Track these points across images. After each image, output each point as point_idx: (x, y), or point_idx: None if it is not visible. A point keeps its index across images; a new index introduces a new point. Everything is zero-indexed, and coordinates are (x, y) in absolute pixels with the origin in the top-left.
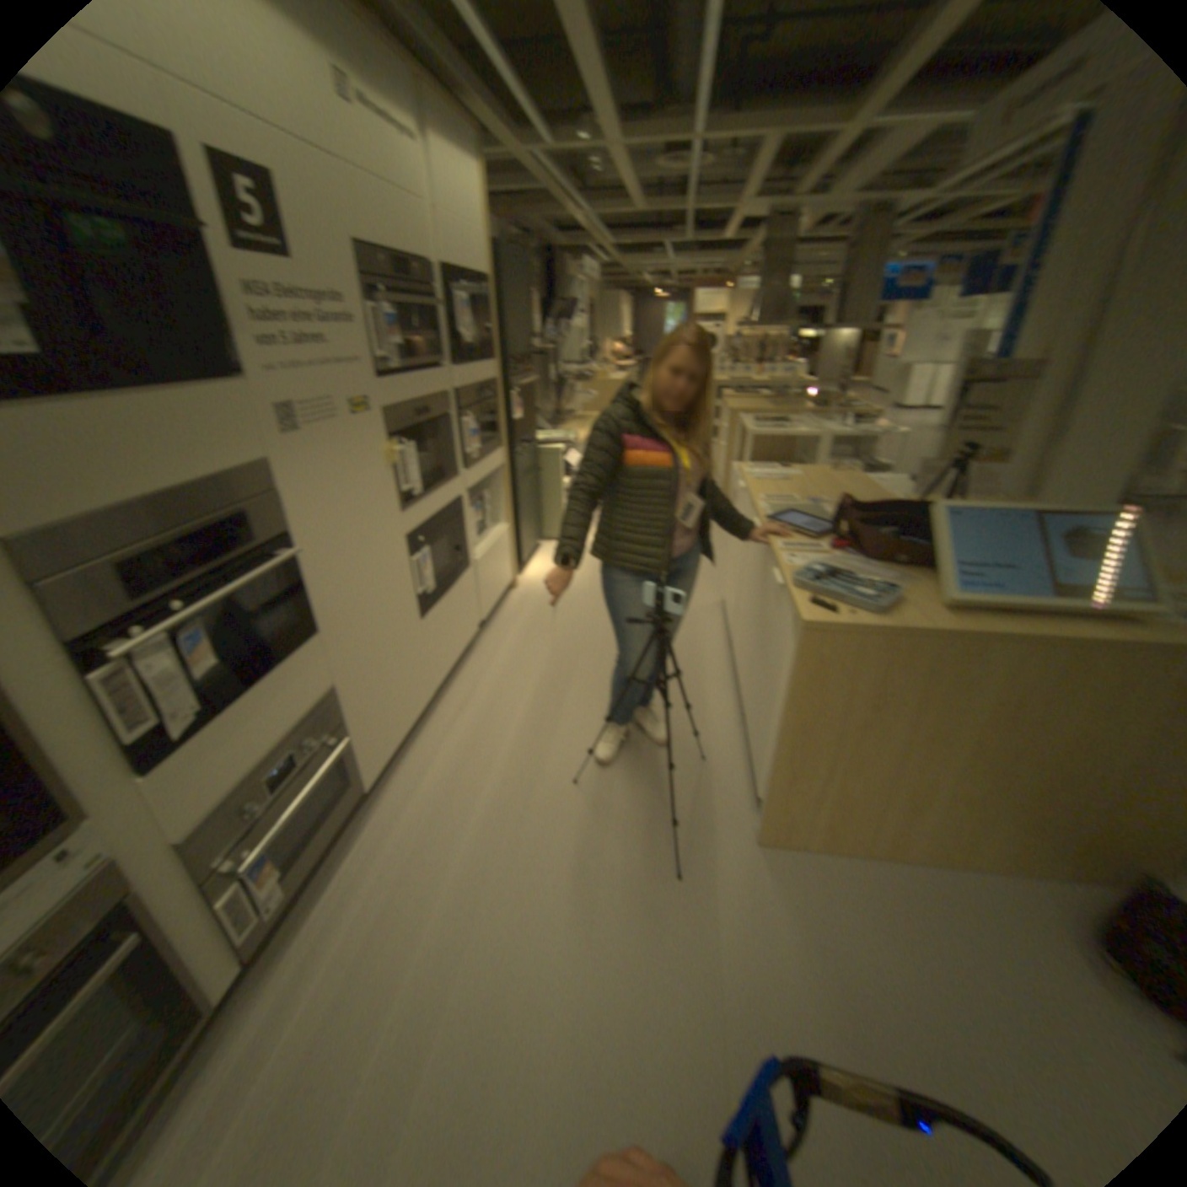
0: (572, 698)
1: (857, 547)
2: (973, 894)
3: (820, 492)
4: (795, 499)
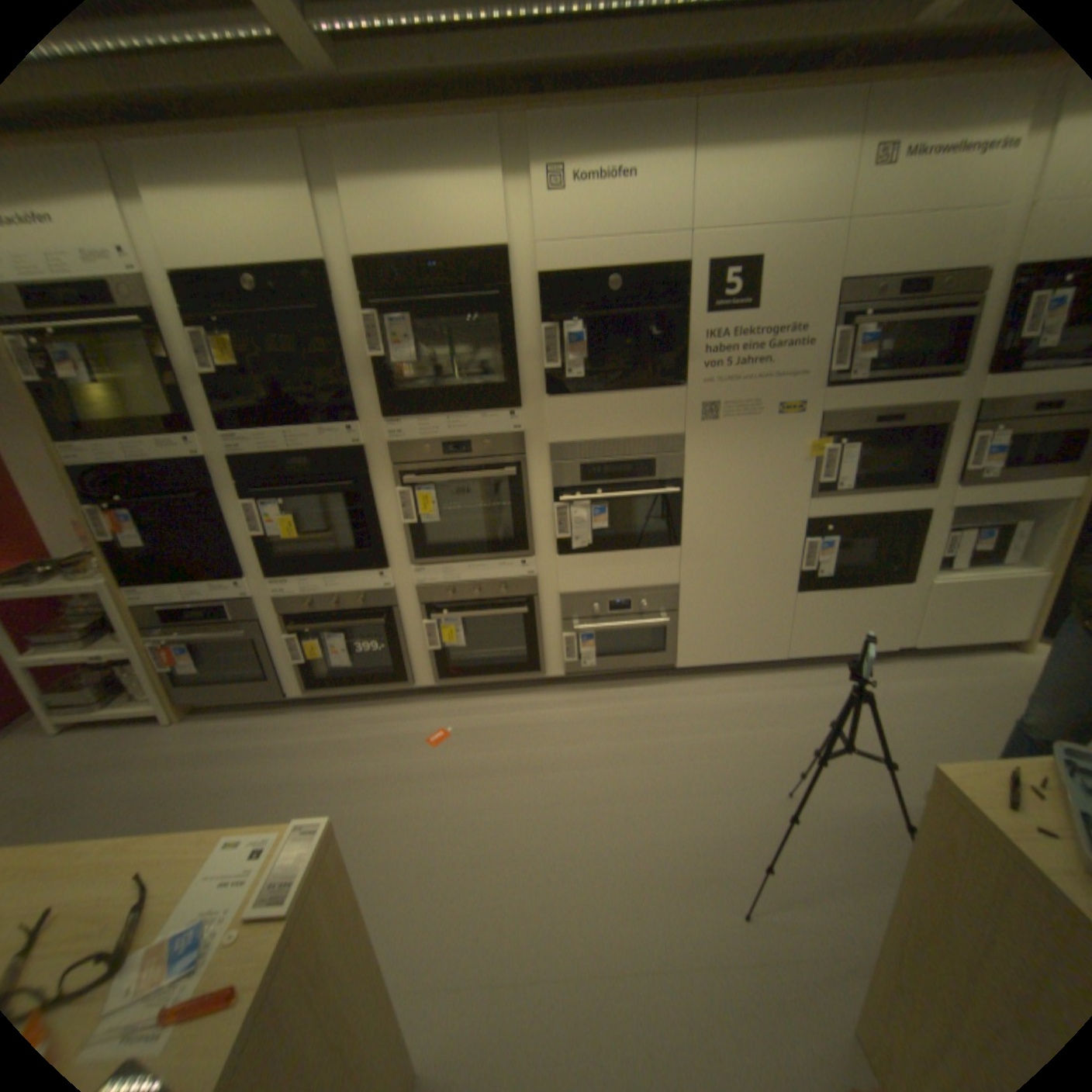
0: (914, 772)
1: None
2: None
3: None
4: None
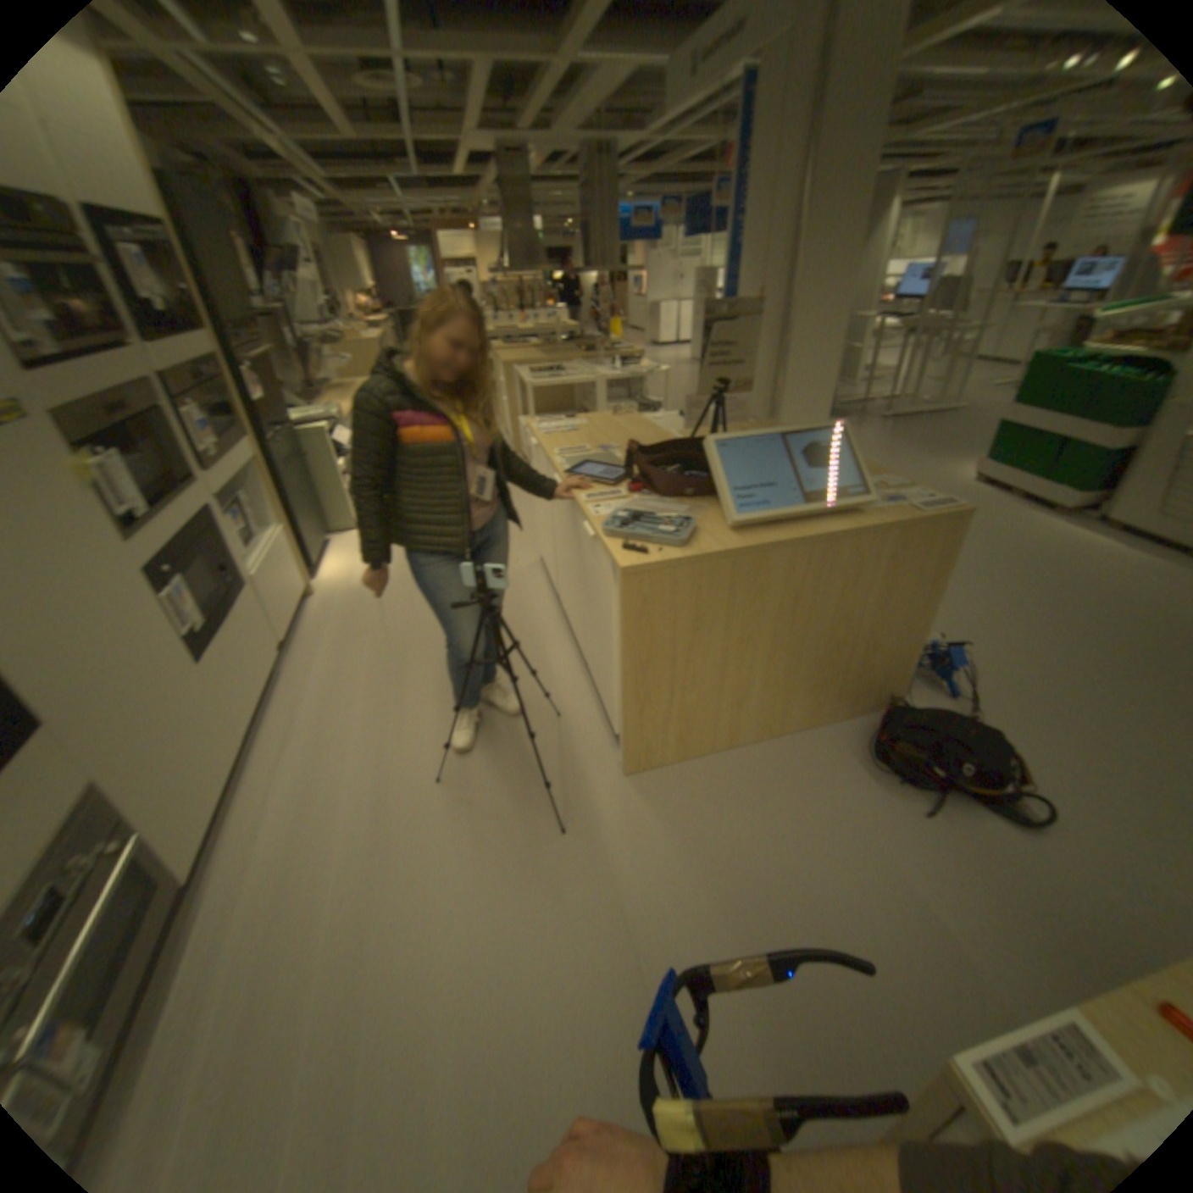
0: (416, 696)
1: (653, 489)
2: (791, 754)
3: (610, 439)
4: (590, 450)
